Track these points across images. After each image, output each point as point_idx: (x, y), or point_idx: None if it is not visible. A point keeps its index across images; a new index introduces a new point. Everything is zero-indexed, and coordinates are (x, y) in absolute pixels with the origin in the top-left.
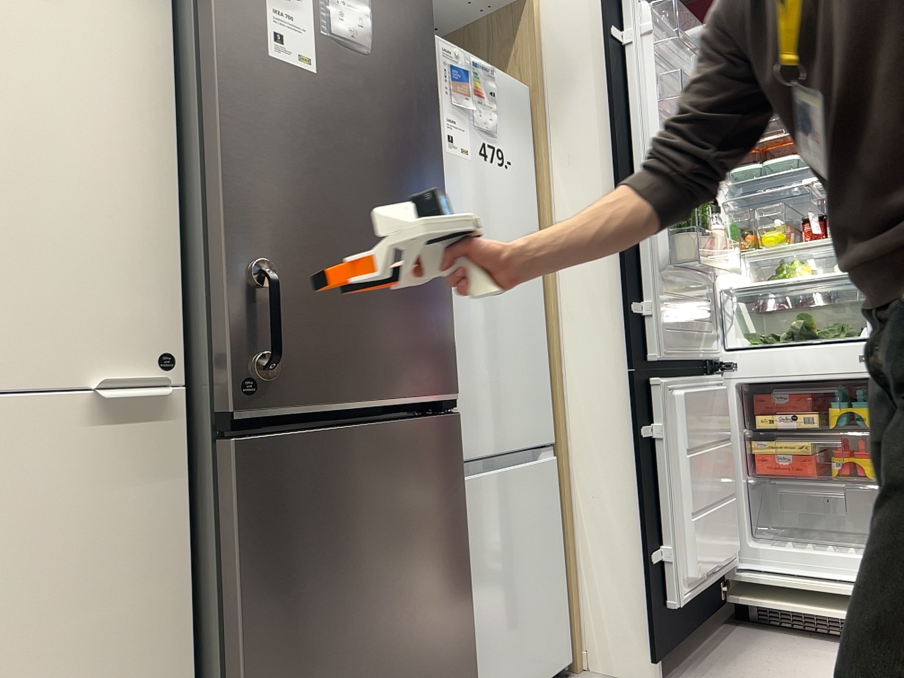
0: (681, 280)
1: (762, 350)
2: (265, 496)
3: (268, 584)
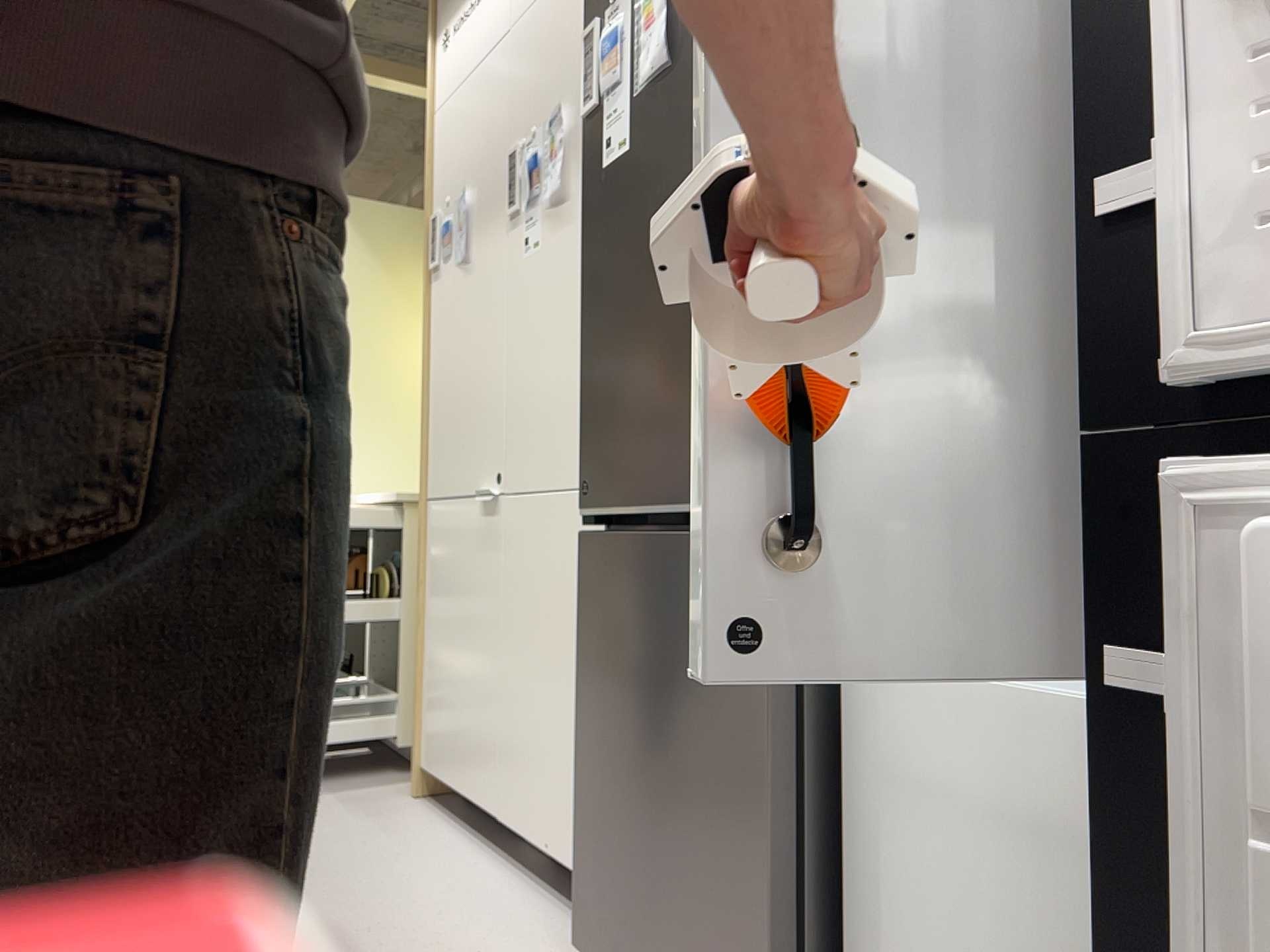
0: None
1: None
2: (590, 589)
3: (589, 668)
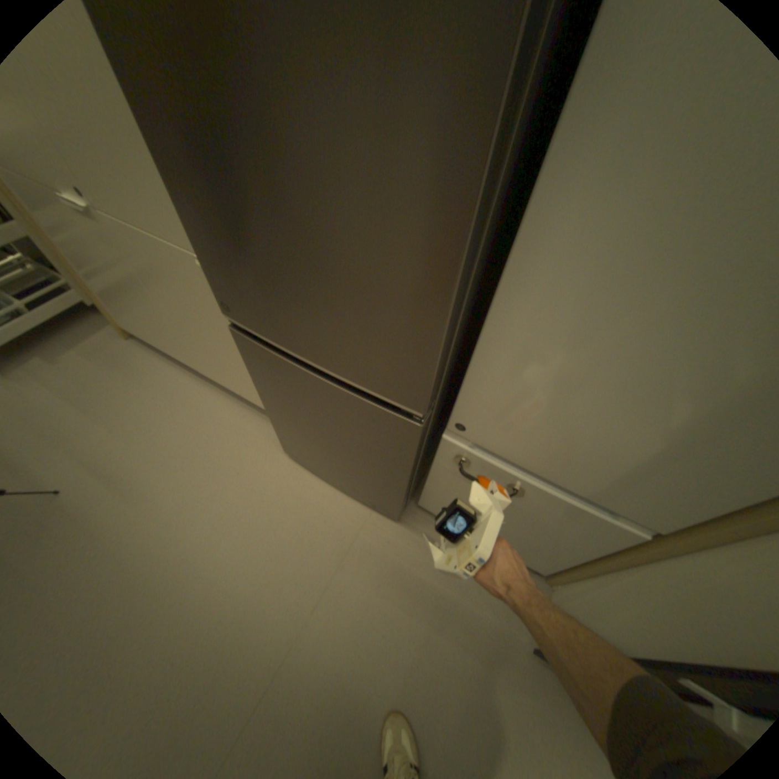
0: None
1: None
2: (254, 358)
3: (266, 388)
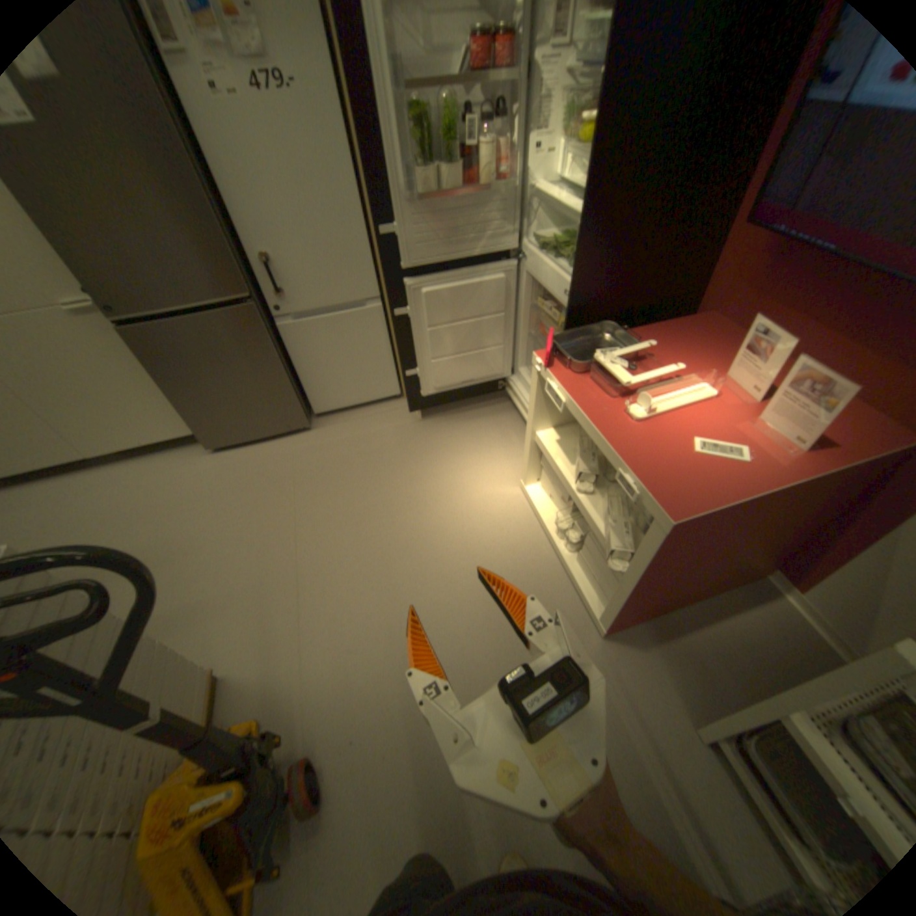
0: (442, 198)
1: (545, 250)
2: (142, 346)
3: (161, 372)
